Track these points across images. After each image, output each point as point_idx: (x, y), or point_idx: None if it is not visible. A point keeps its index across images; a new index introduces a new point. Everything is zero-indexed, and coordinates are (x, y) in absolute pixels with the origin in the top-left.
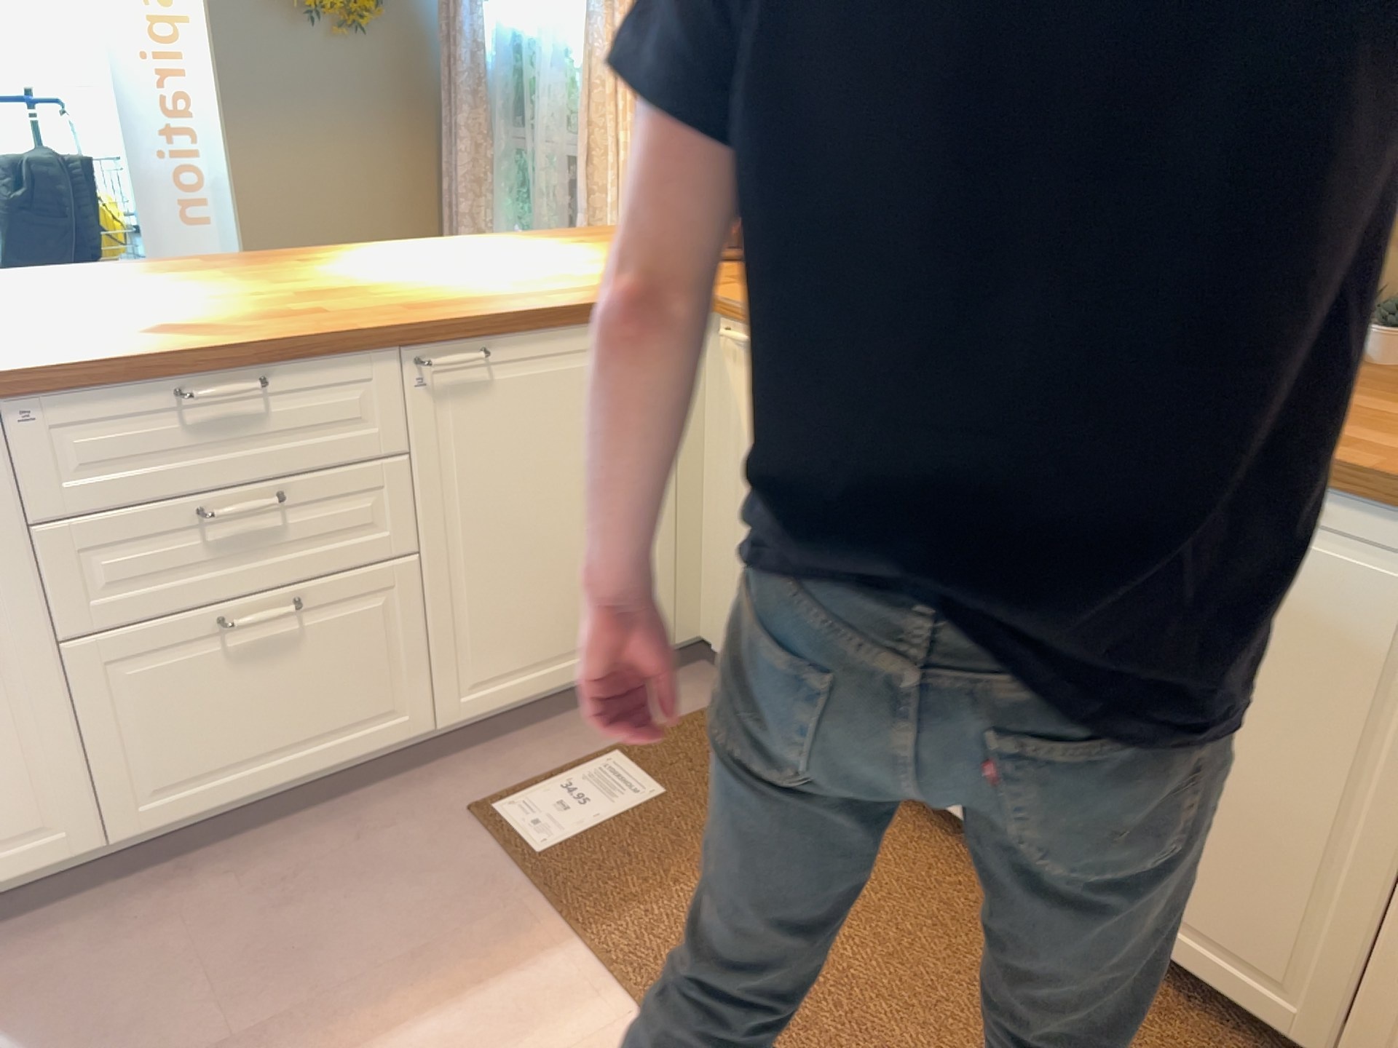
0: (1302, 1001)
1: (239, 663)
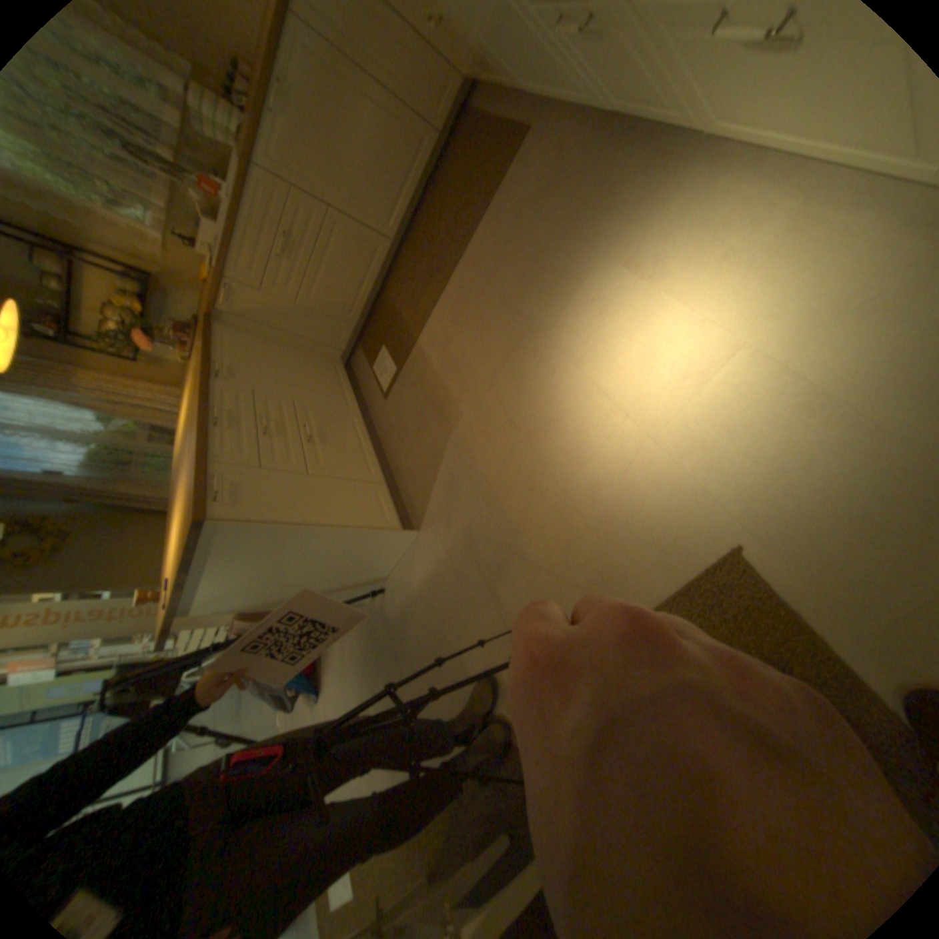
0: (424, 133)
1: (326, 442)
